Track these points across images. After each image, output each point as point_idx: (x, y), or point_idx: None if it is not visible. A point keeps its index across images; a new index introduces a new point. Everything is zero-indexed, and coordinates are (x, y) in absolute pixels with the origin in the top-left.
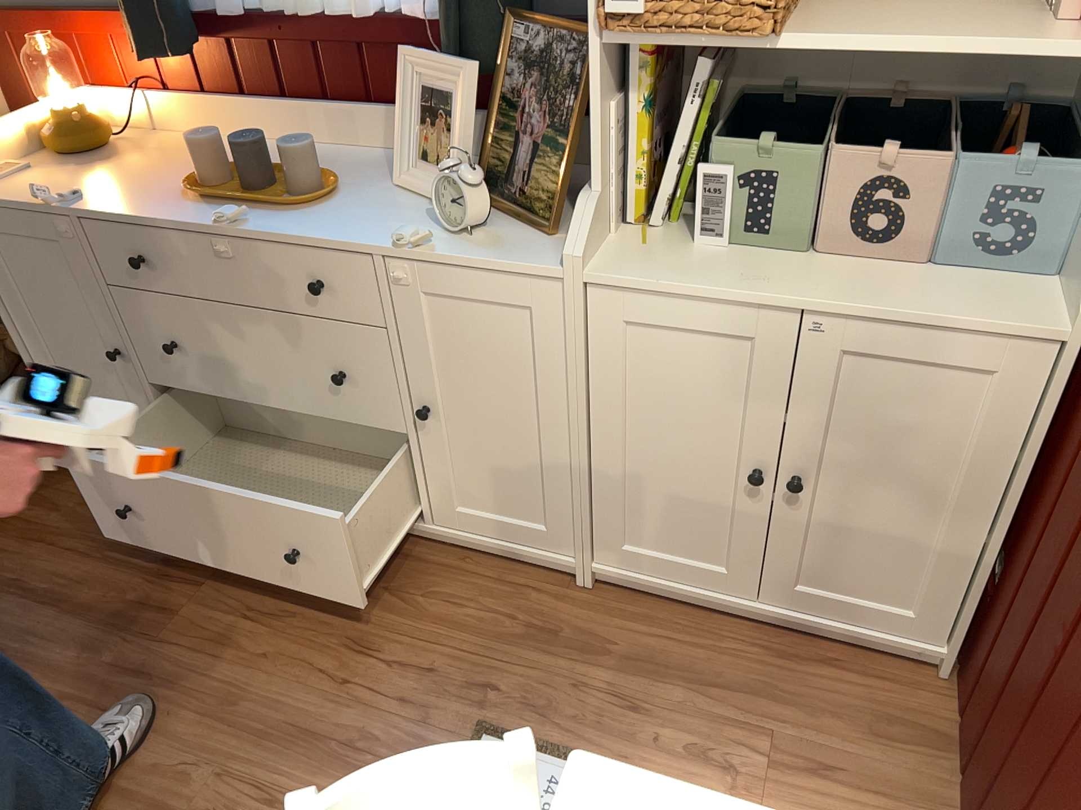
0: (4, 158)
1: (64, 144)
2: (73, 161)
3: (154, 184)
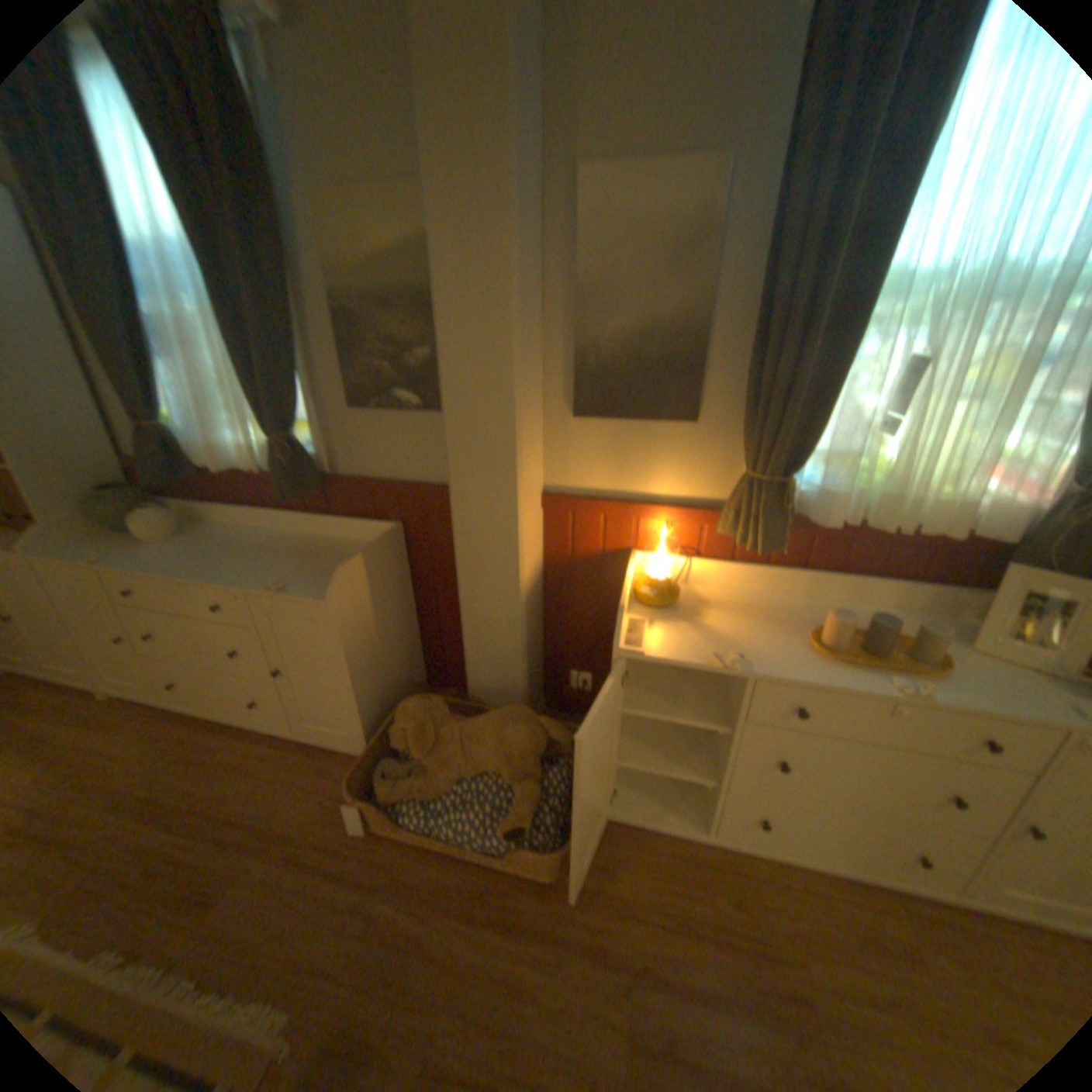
0: (621, 611)
1: (655, 597)
2: (656, 608)
3: (762, 637)
